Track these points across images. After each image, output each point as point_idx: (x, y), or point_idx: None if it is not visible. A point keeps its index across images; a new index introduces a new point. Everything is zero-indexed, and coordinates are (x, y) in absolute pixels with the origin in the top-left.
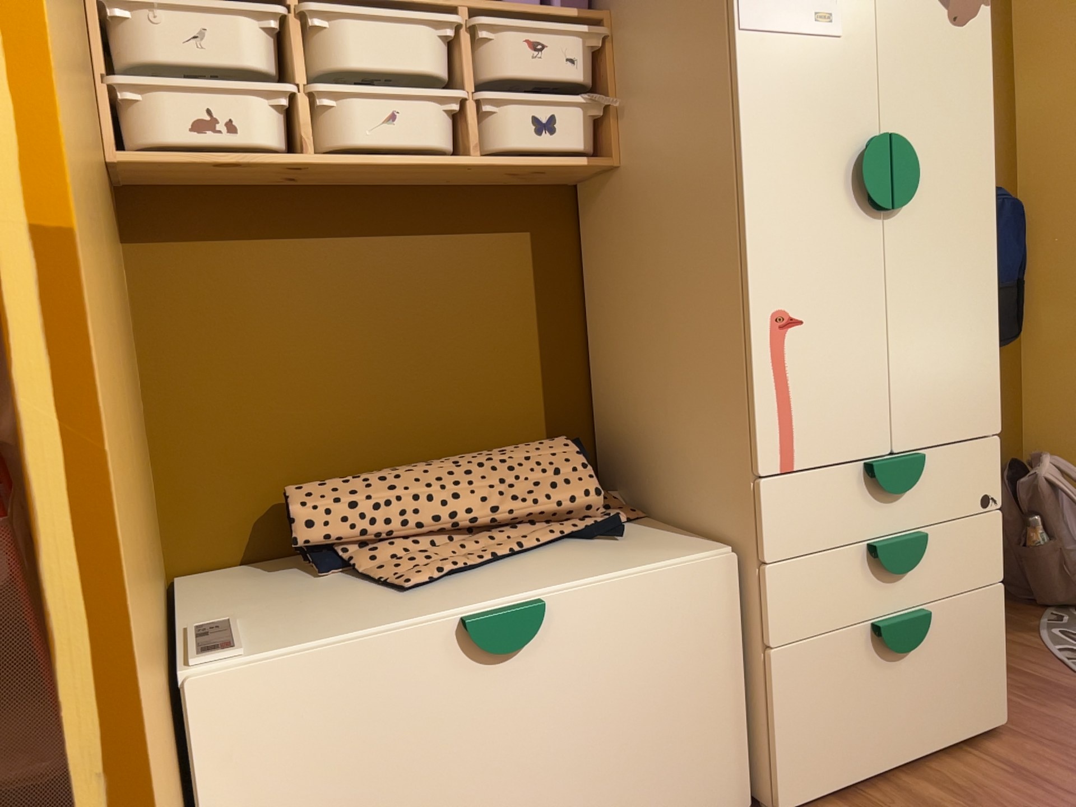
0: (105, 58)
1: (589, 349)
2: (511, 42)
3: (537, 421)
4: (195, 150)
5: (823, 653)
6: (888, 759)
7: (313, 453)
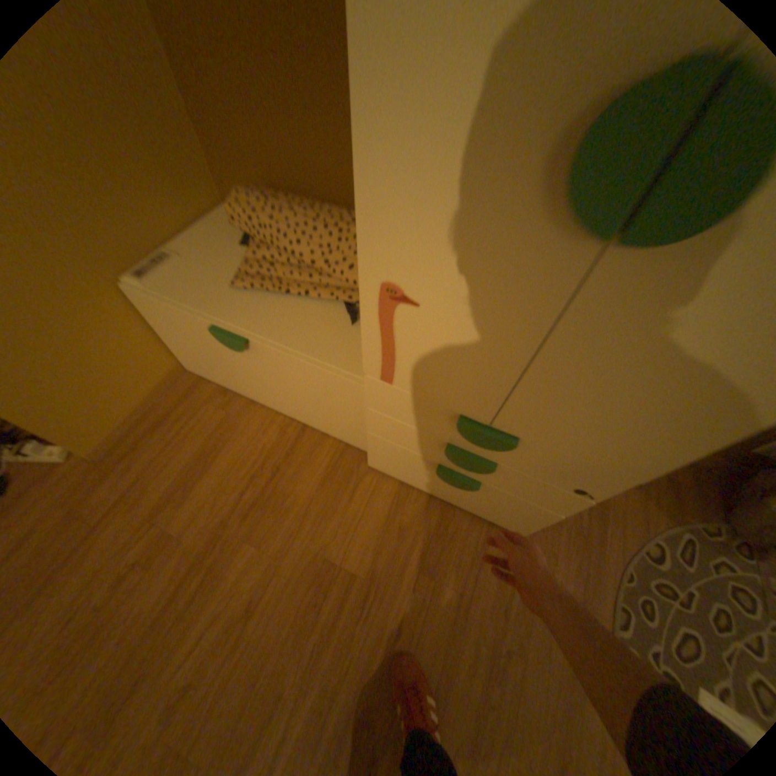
0: None
1: None
2: None
3: None
4: None
5: (400, 450)
6: (432, 493)
7: (270, 167)
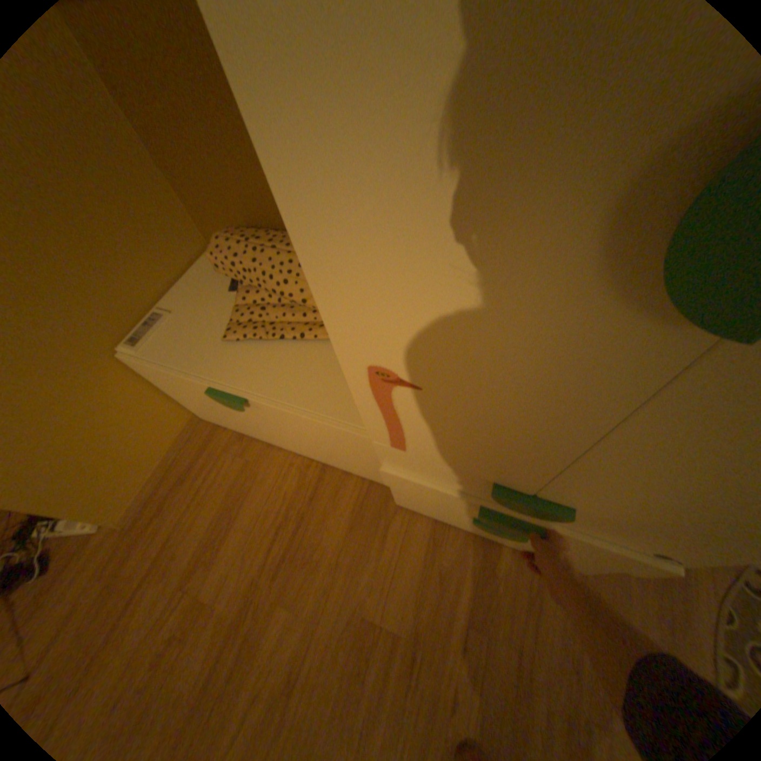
0: None
1: None
2: None
3: None
4: None
5: (428, 498)
6: (471, 531)
7: (246, 202)
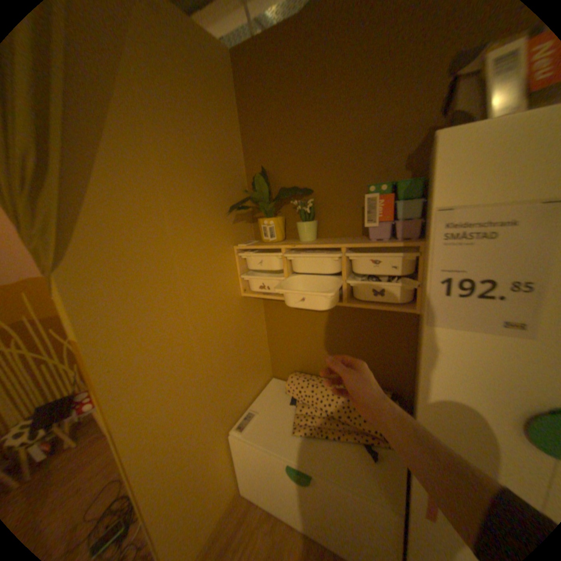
0: (243, 266)
1: (415, 364)
2: (362, 261)
3: (385, 380)
4: (259, 293)
5: None
6: None
7: (306, 362)
